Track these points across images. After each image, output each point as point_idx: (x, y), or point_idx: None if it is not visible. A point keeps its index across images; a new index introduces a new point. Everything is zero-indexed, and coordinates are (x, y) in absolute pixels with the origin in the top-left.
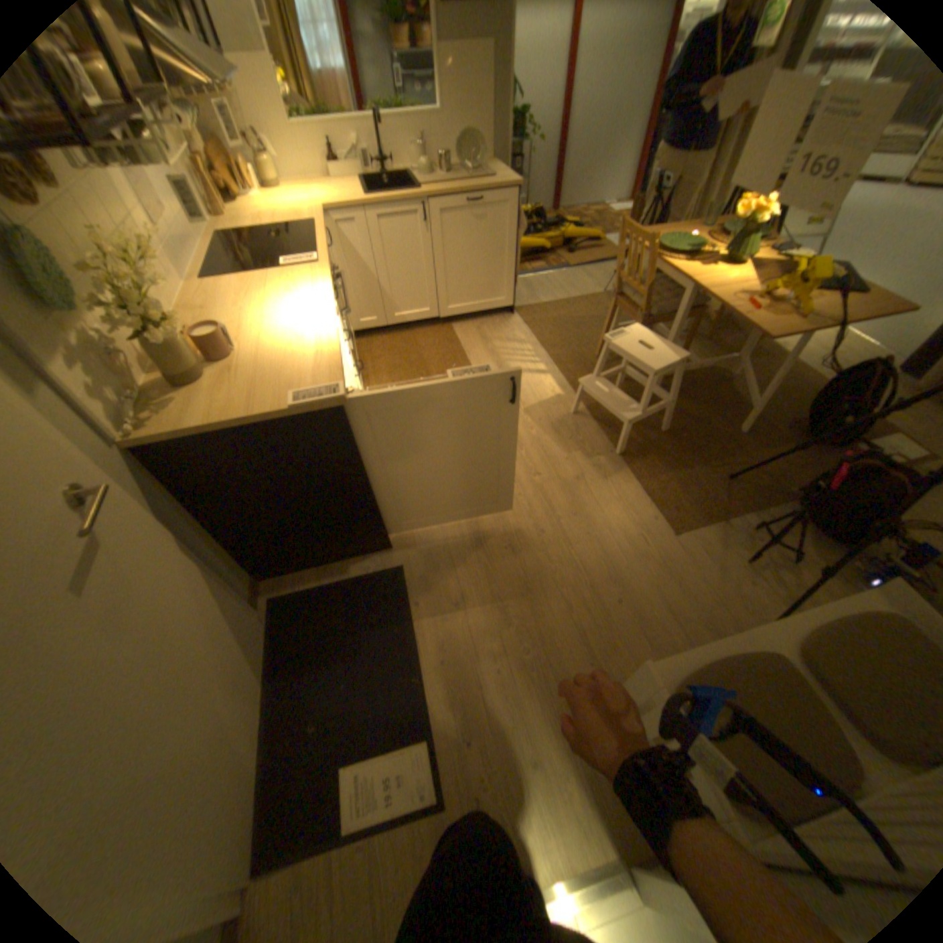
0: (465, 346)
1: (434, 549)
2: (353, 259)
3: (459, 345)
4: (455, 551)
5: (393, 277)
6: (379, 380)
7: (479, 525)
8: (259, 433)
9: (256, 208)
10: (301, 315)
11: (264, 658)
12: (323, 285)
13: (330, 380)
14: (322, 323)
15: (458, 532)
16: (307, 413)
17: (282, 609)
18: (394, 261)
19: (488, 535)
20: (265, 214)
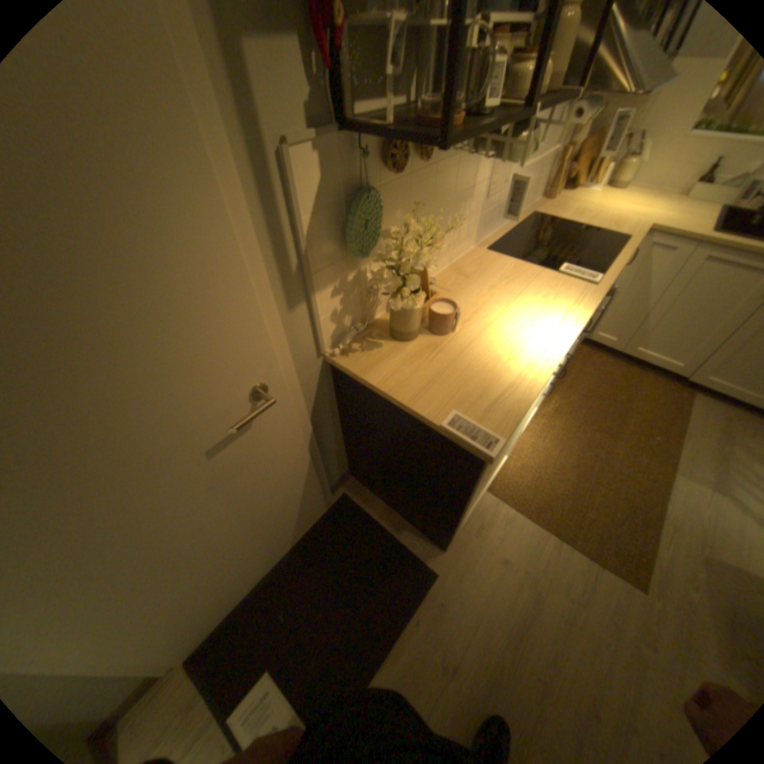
0: (695, 427)
1: (475, 594)
2: (641, 281)
3: (688, 421)
4: (490, 619)
5: (671, 316)
6: (568, 394)
7: (535, 624)
8: (407, 417)
9: (587, 202)
10: (533, 332)
11: (307, 532)
12: (581, 312)
13: (496, 426)
14: (545, 353)
15: (508, 606)
16: (450, 438)
17: (344, 511)
18: (687, 304)
19: (535, 645)
20: (590, 211)
